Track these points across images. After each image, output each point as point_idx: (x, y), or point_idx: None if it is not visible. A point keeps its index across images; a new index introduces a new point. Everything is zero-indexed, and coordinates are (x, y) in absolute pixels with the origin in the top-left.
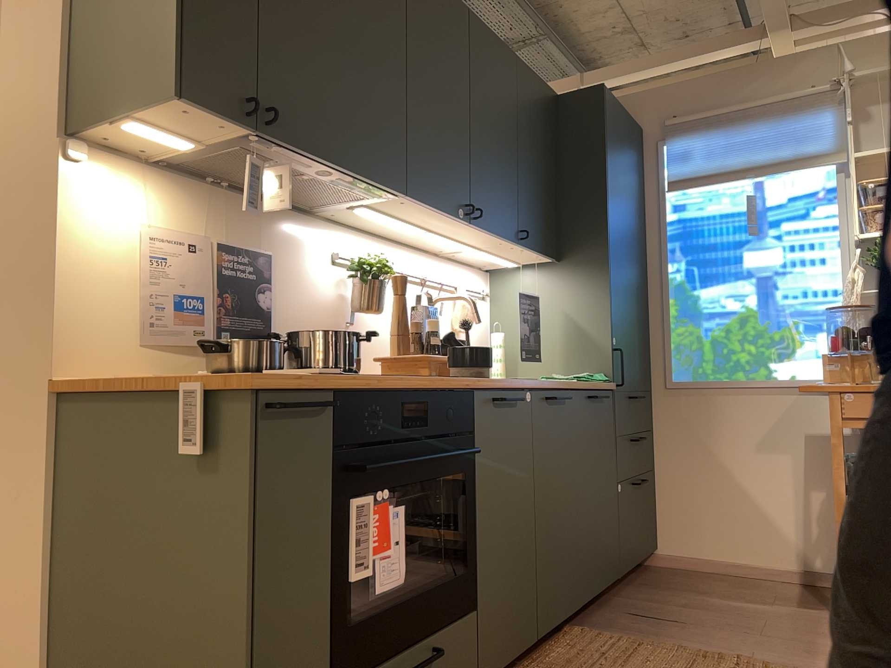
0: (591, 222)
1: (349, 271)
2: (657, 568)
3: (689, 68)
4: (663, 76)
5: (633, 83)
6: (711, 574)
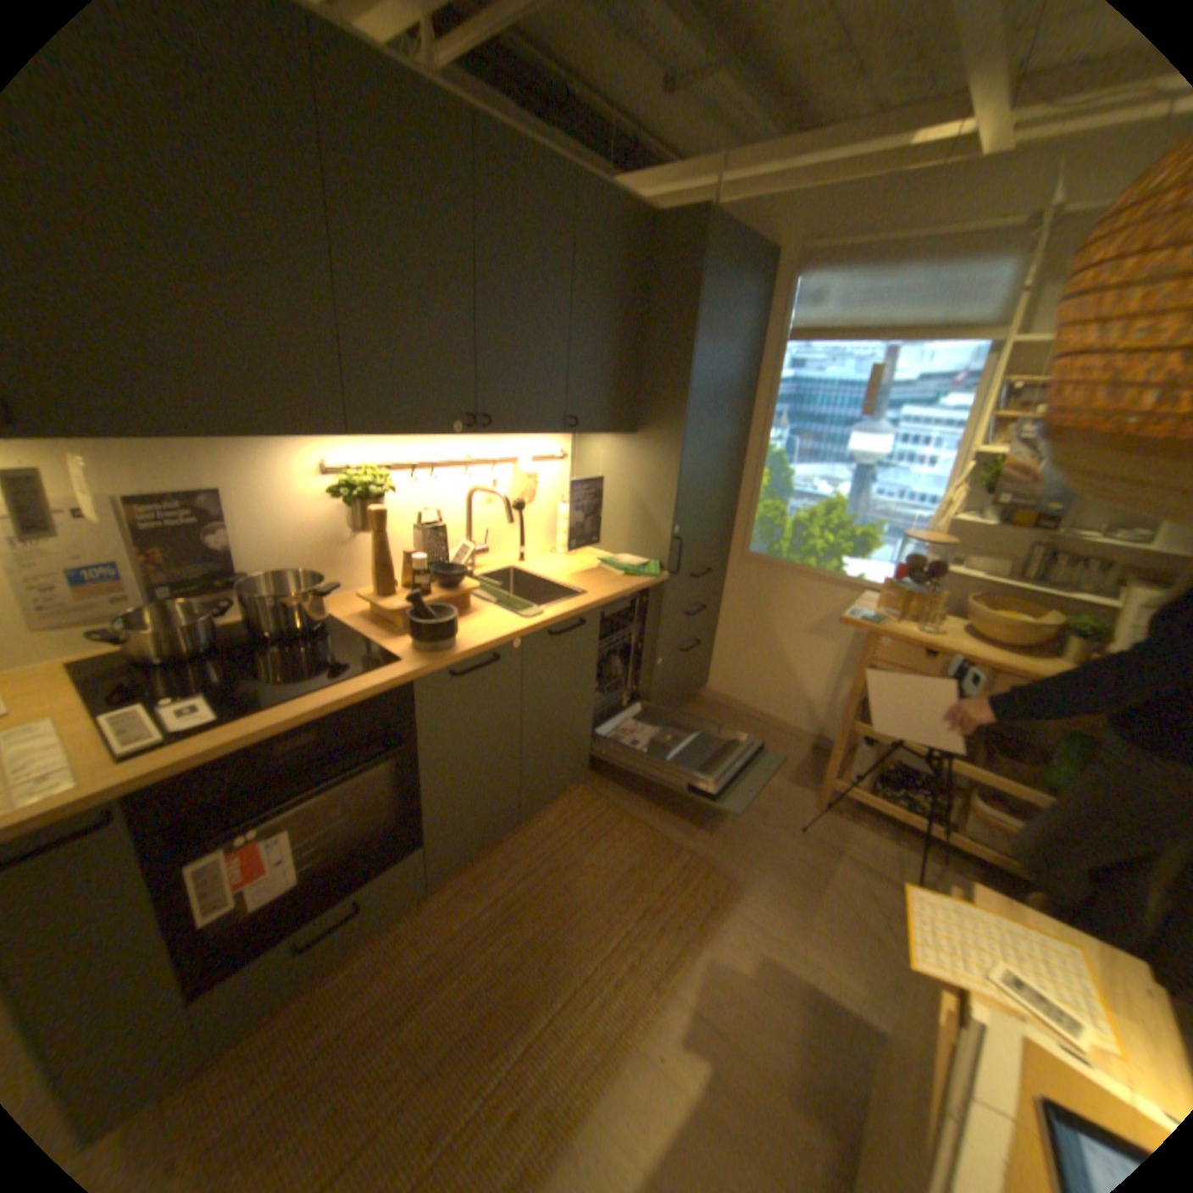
0: (670, 396)
1: (332, 493)
2: (701, 700)
3: (861, 154)
4: (827, 163)
5: (788, 170)
6: (740, 718)
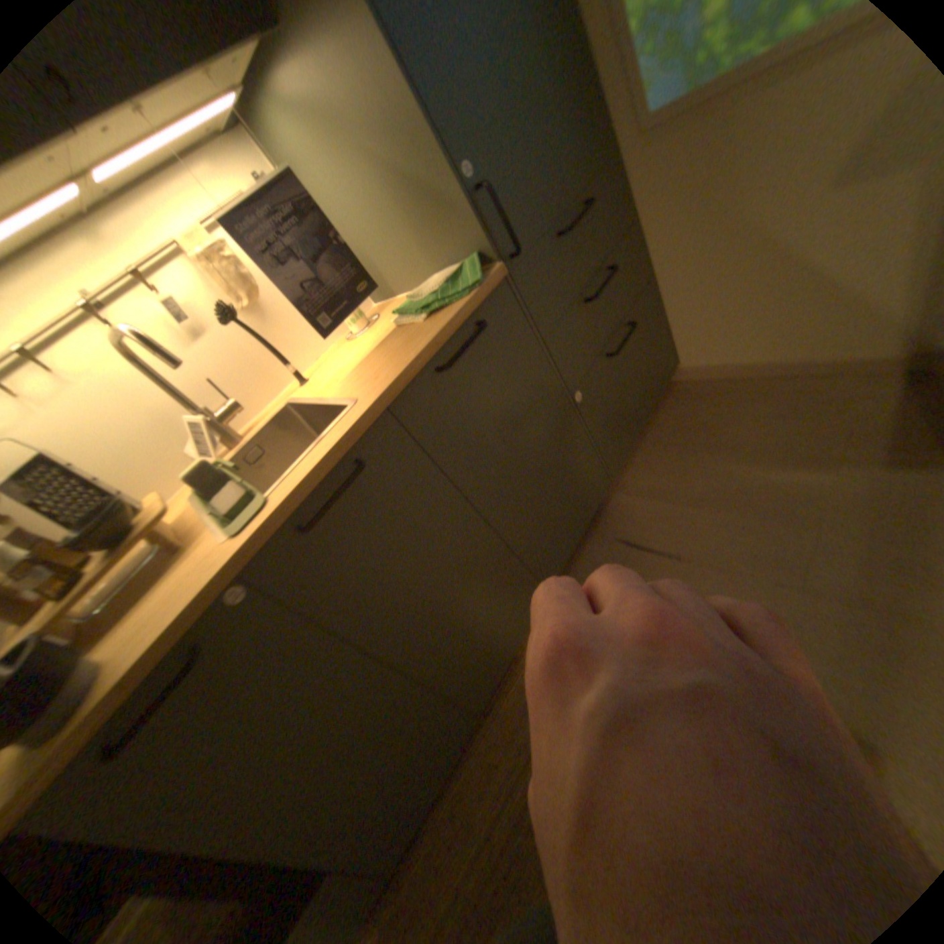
0: None
1: None
2: (681, 384)
3: None
4: None
5: None
6: (752, 383)
